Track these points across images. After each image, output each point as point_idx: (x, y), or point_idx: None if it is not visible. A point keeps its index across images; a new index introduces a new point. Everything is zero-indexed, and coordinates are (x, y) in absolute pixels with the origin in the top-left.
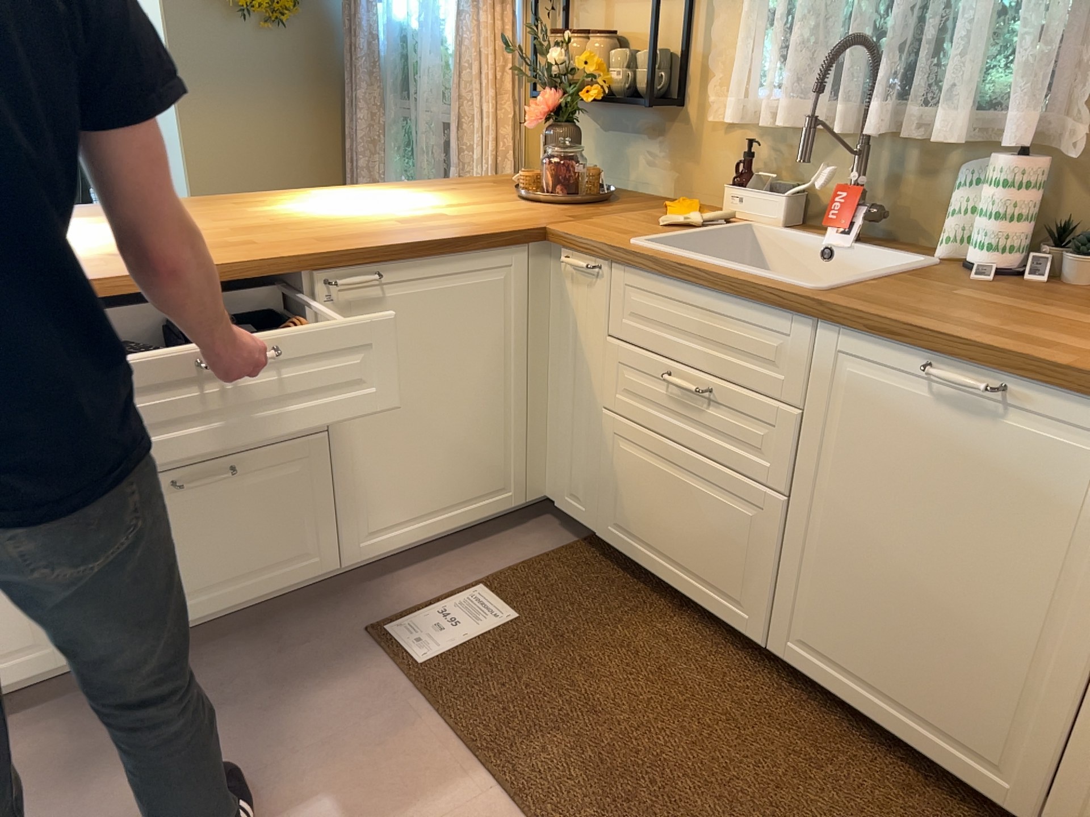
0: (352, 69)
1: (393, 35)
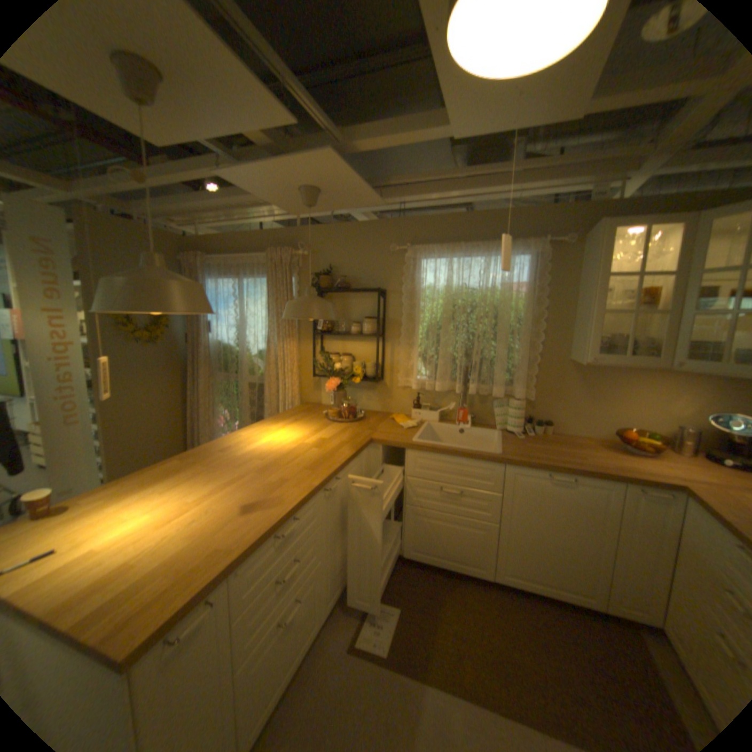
0: (192, 360)
1: (220, 346)
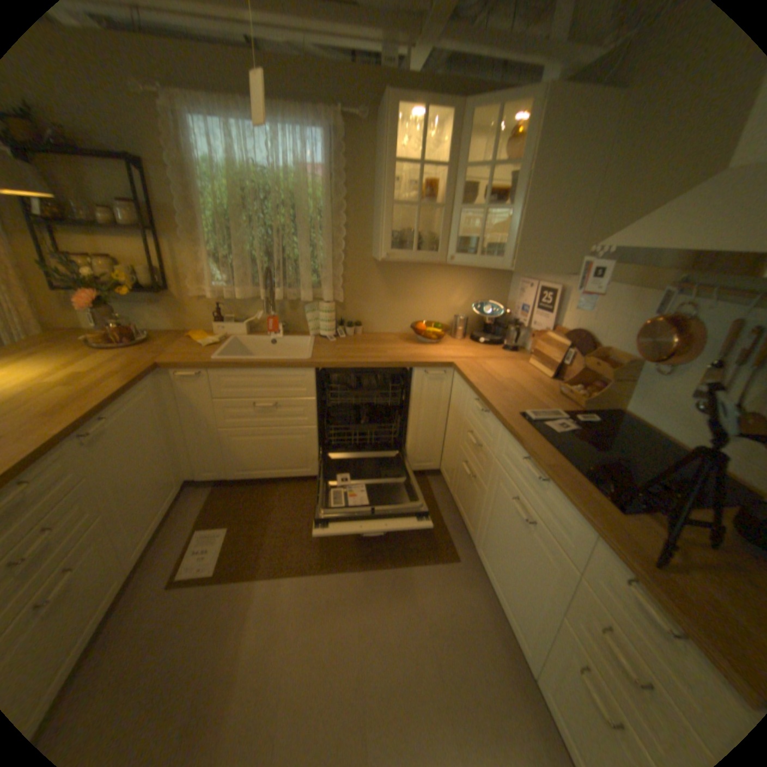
0: None
1: None
